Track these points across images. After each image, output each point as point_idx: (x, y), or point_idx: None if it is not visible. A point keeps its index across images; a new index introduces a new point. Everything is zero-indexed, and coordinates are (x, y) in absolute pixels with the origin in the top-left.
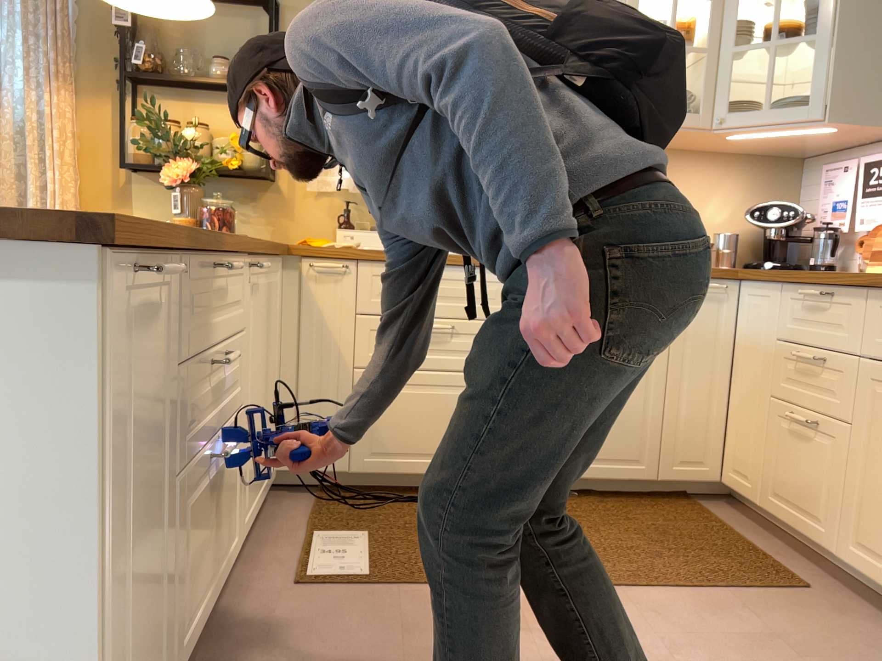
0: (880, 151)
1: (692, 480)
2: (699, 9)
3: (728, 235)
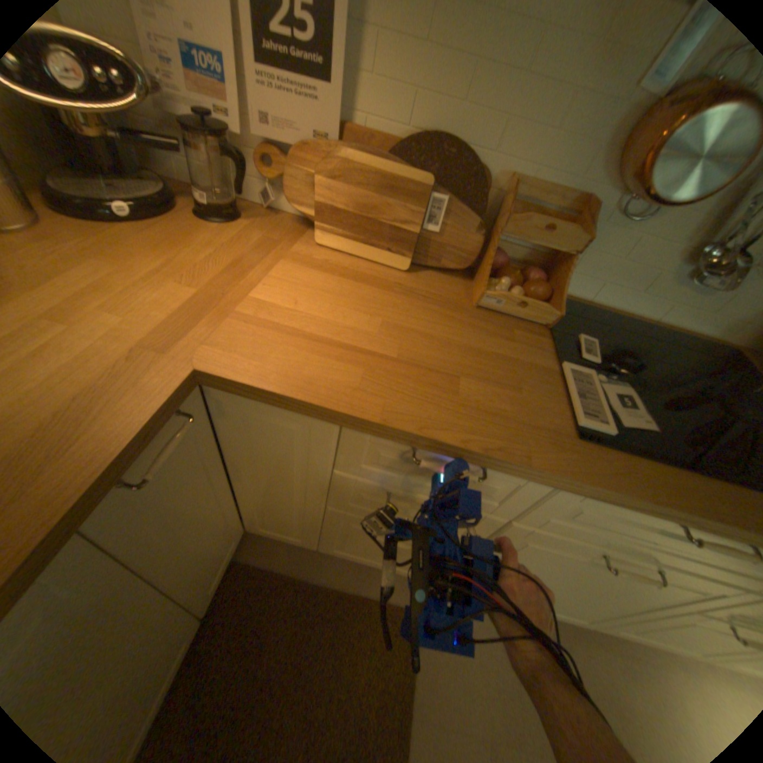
0: None
1: (225, 568)
2: None
3: None
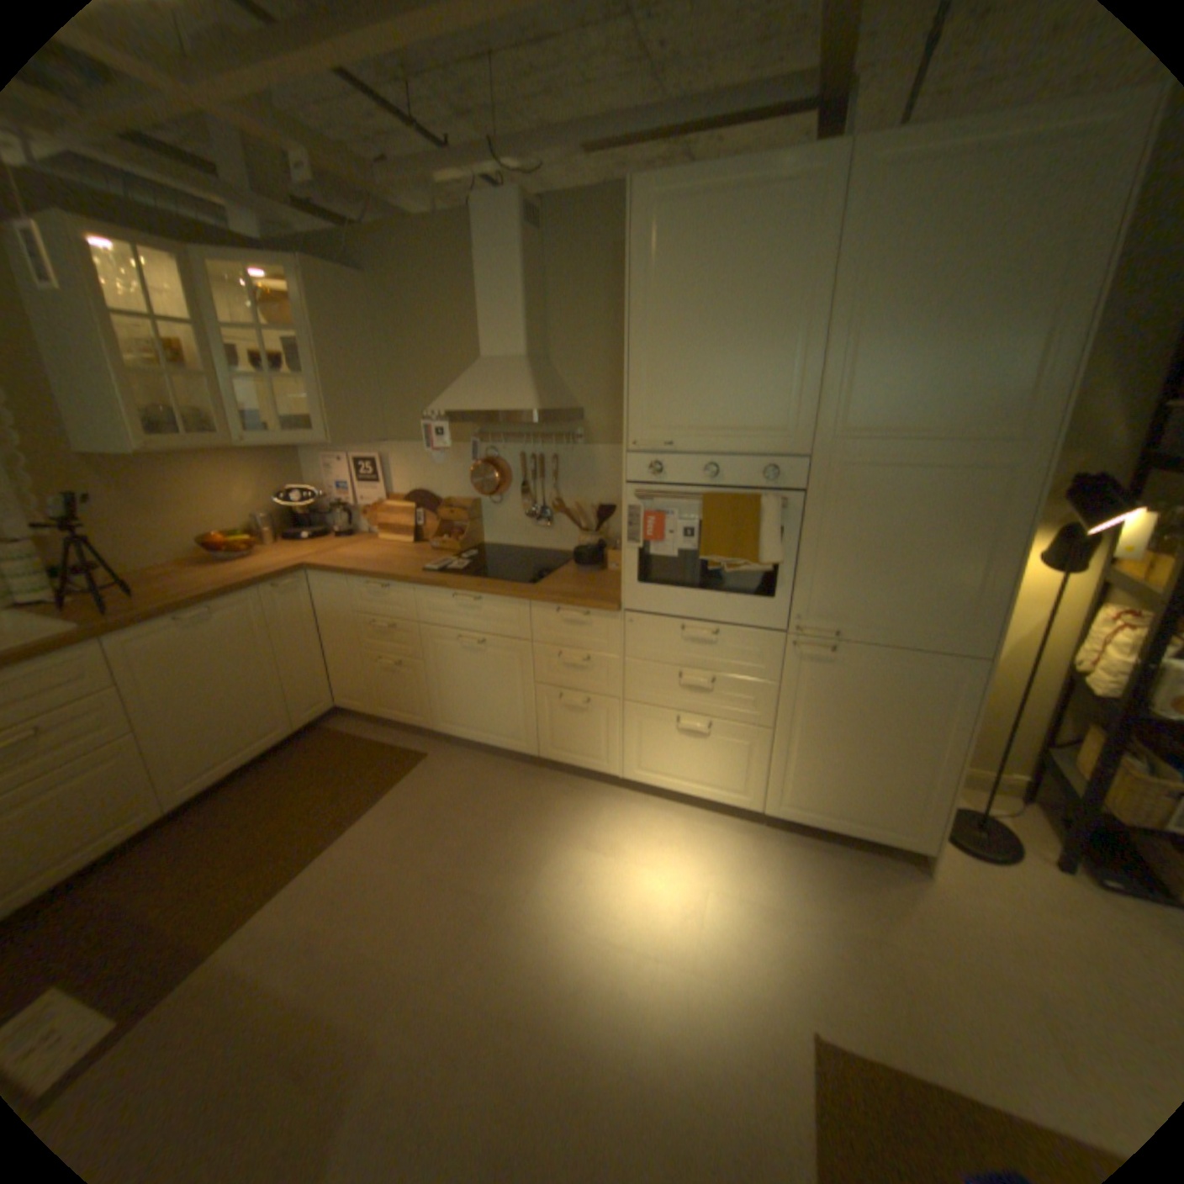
0: (356, 449)
1: (316, 718)
2: (169, 322)
3: (256, 513)
